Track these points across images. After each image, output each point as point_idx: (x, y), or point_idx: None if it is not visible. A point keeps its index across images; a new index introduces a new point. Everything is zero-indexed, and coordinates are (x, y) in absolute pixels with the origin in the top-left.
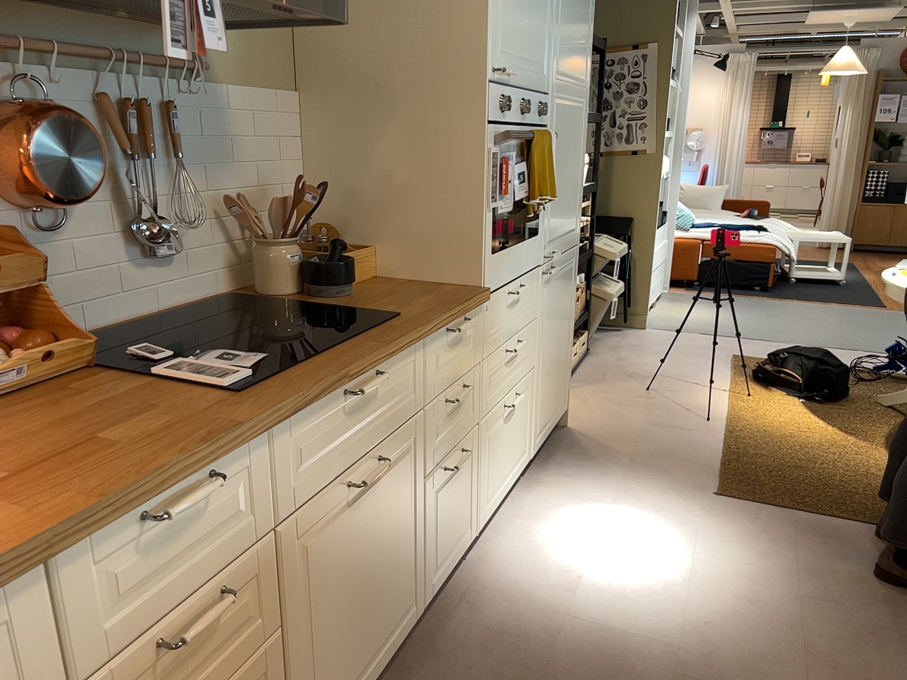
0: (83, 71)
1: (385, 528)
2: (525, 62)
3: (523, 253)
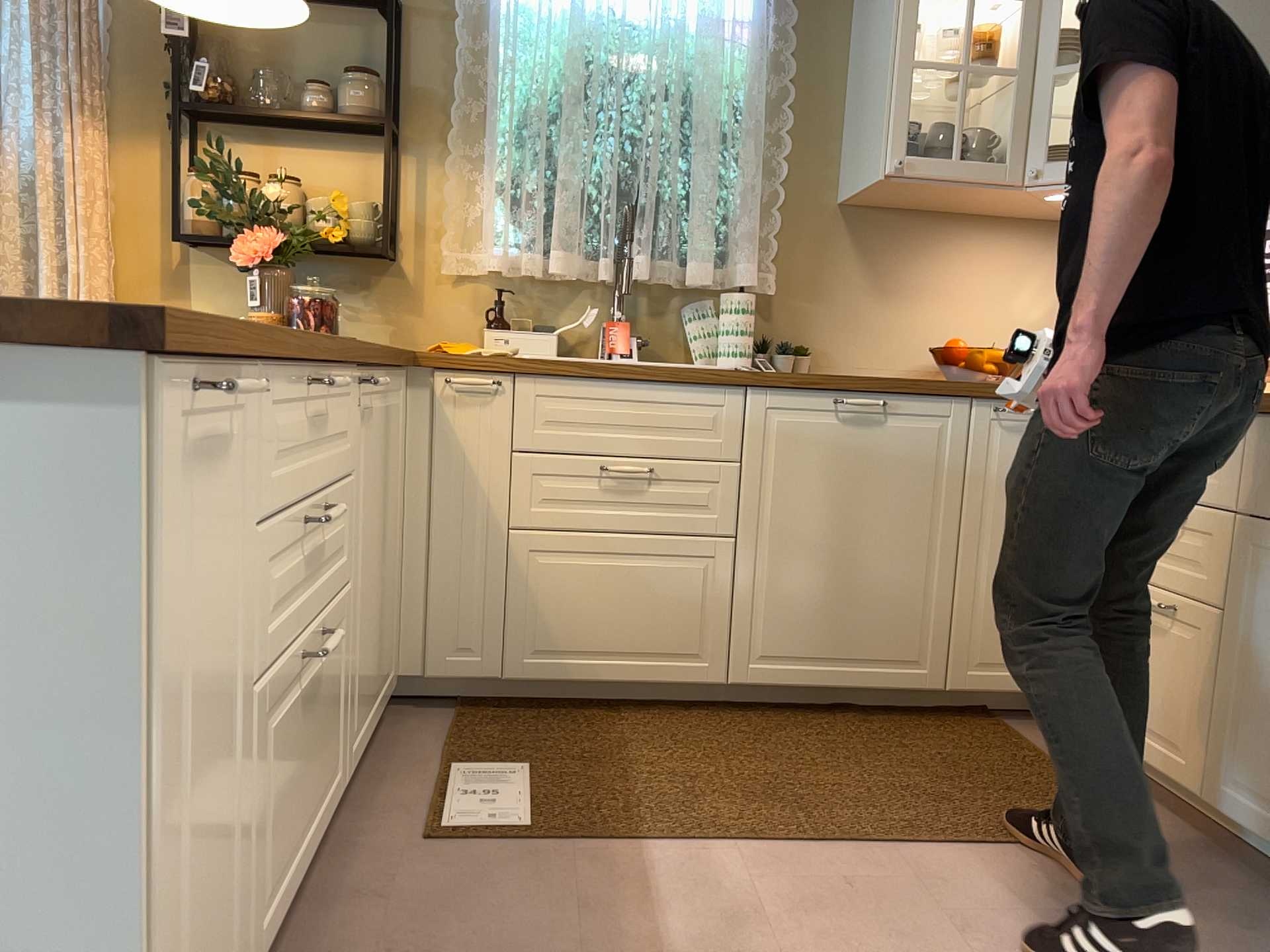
0: None
1: None
2: None
3: None
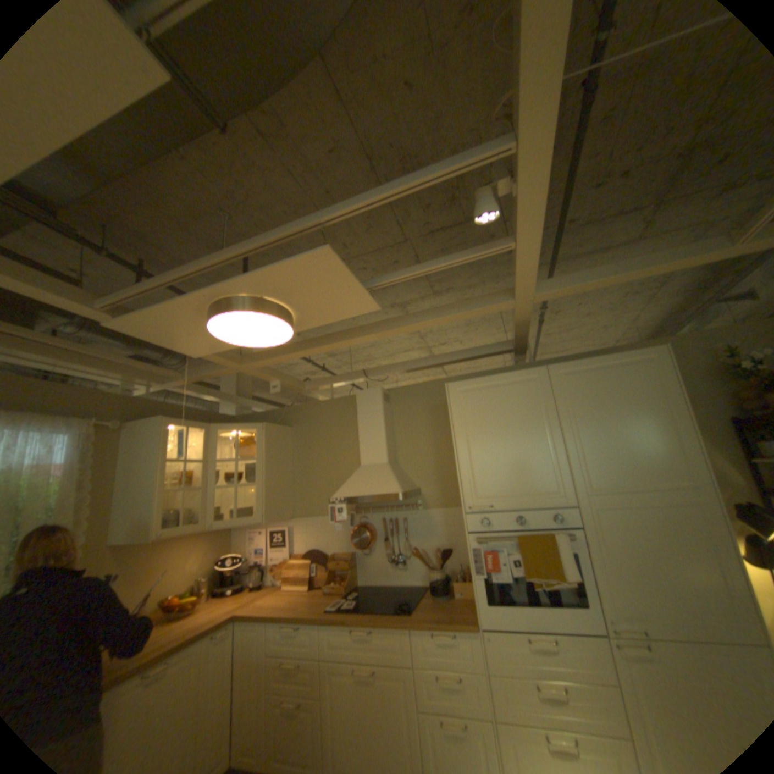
0: (380, 513)
1: (382, 714)
2: (517, 495)
3: (551, 618)
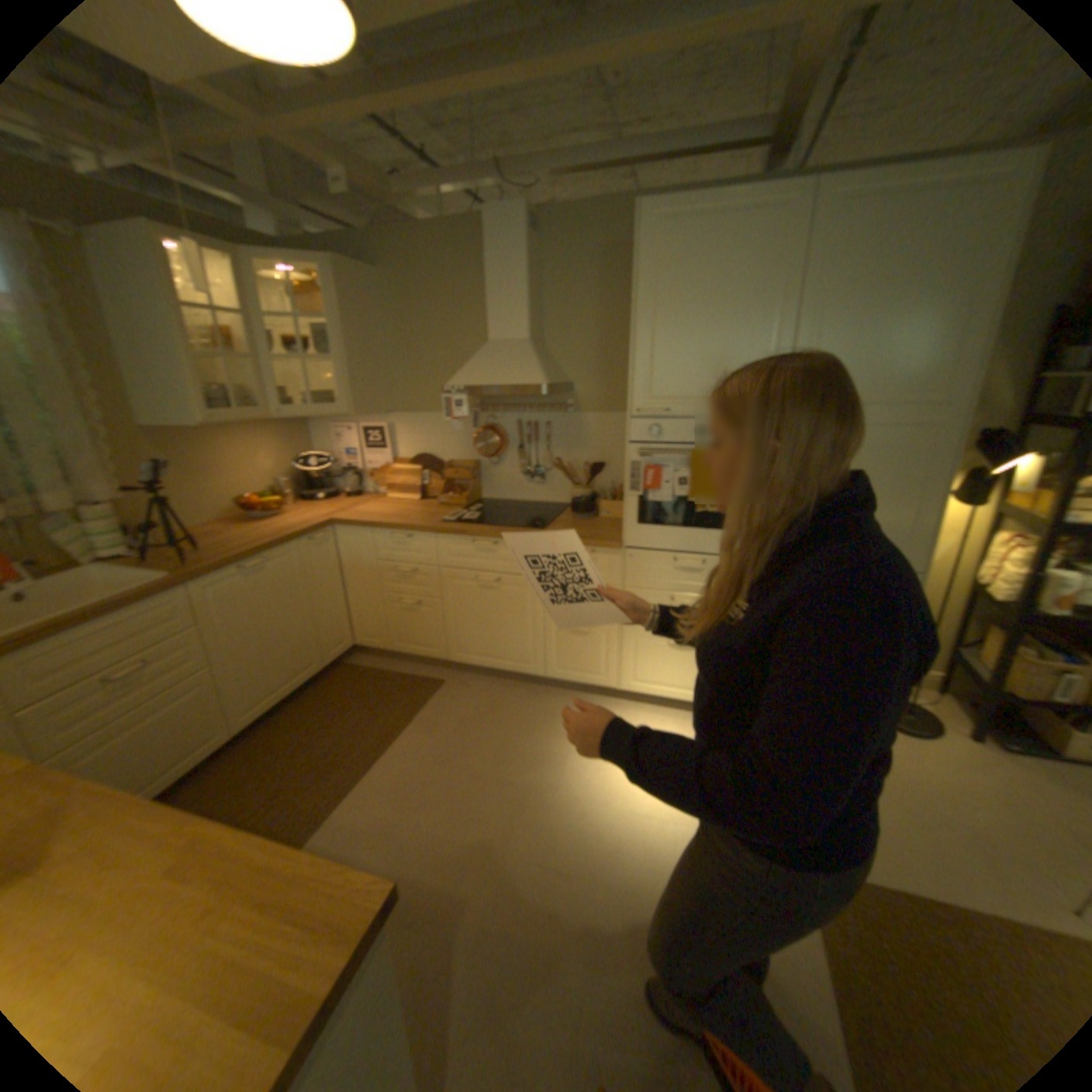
0: (516, 413)
1: (508, 612)
2: (706, 398)
3: (706, 539)
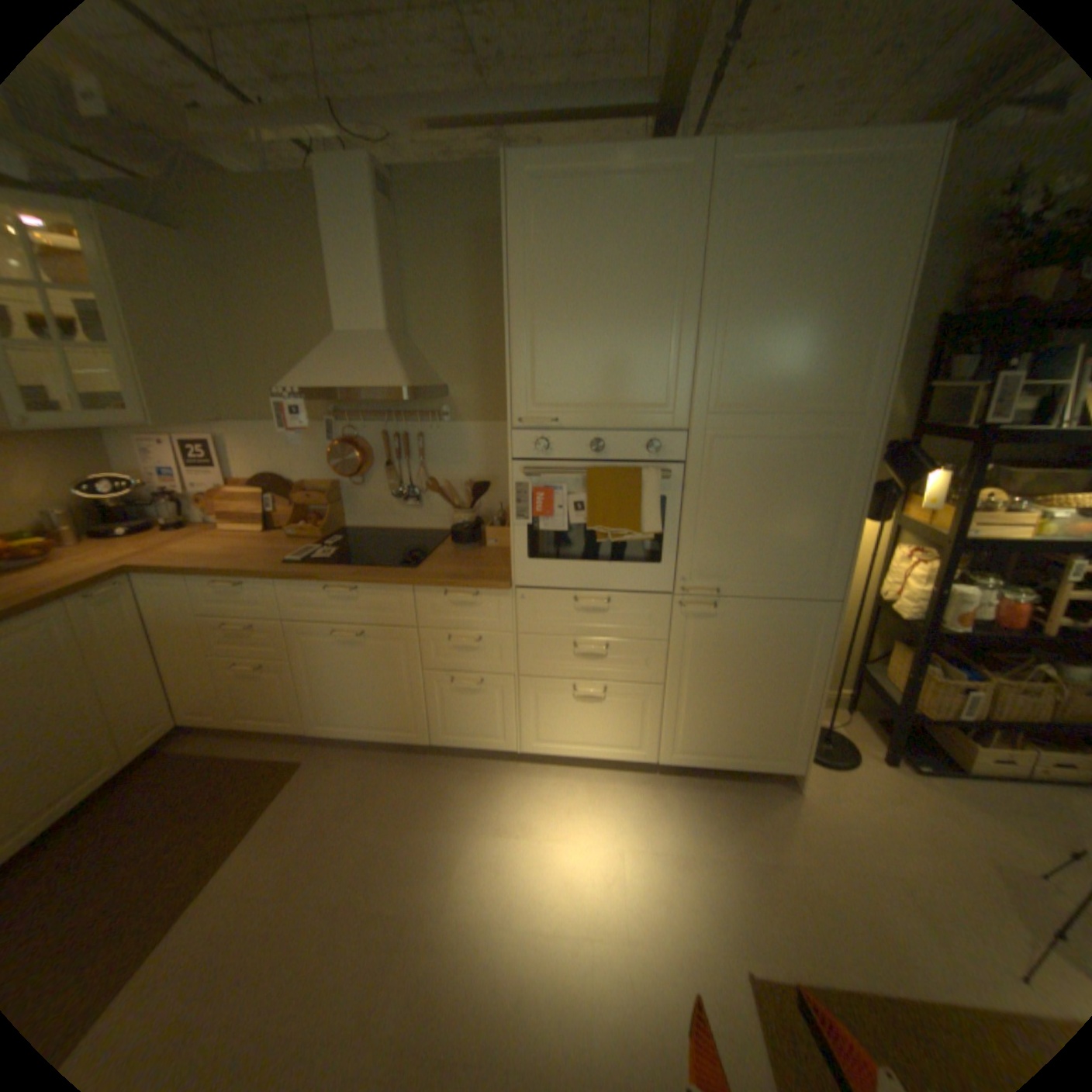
0: (378, 422)
1: (375, 673)
2: (600, 405)
3: (609, 573)
